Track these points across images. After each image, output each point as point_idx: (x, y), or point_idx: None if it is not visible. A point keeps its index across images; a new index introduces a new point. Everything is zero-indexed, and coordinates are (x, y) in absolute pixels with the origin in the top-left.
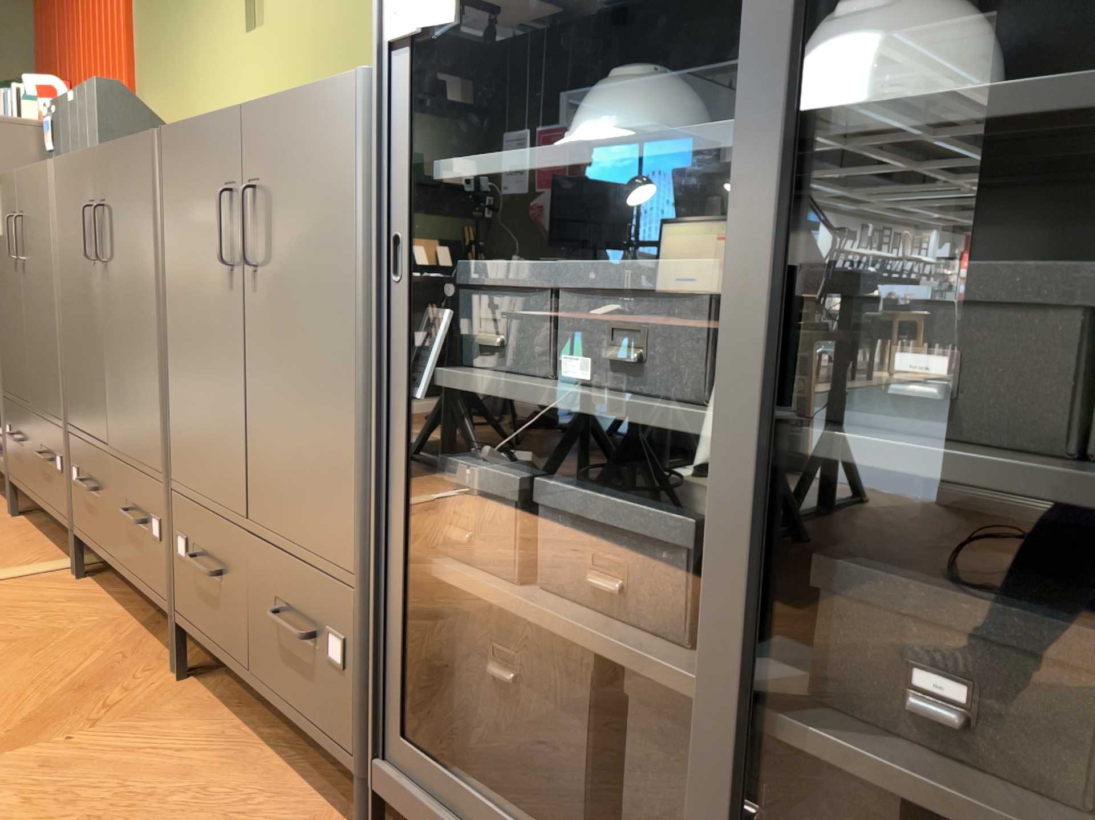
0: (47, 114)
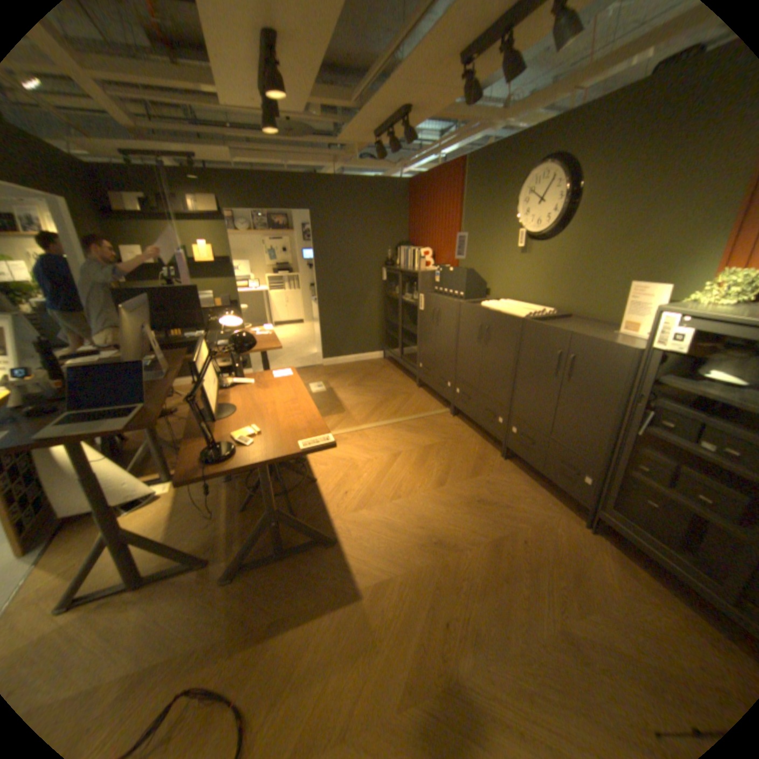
0: (436, 269)
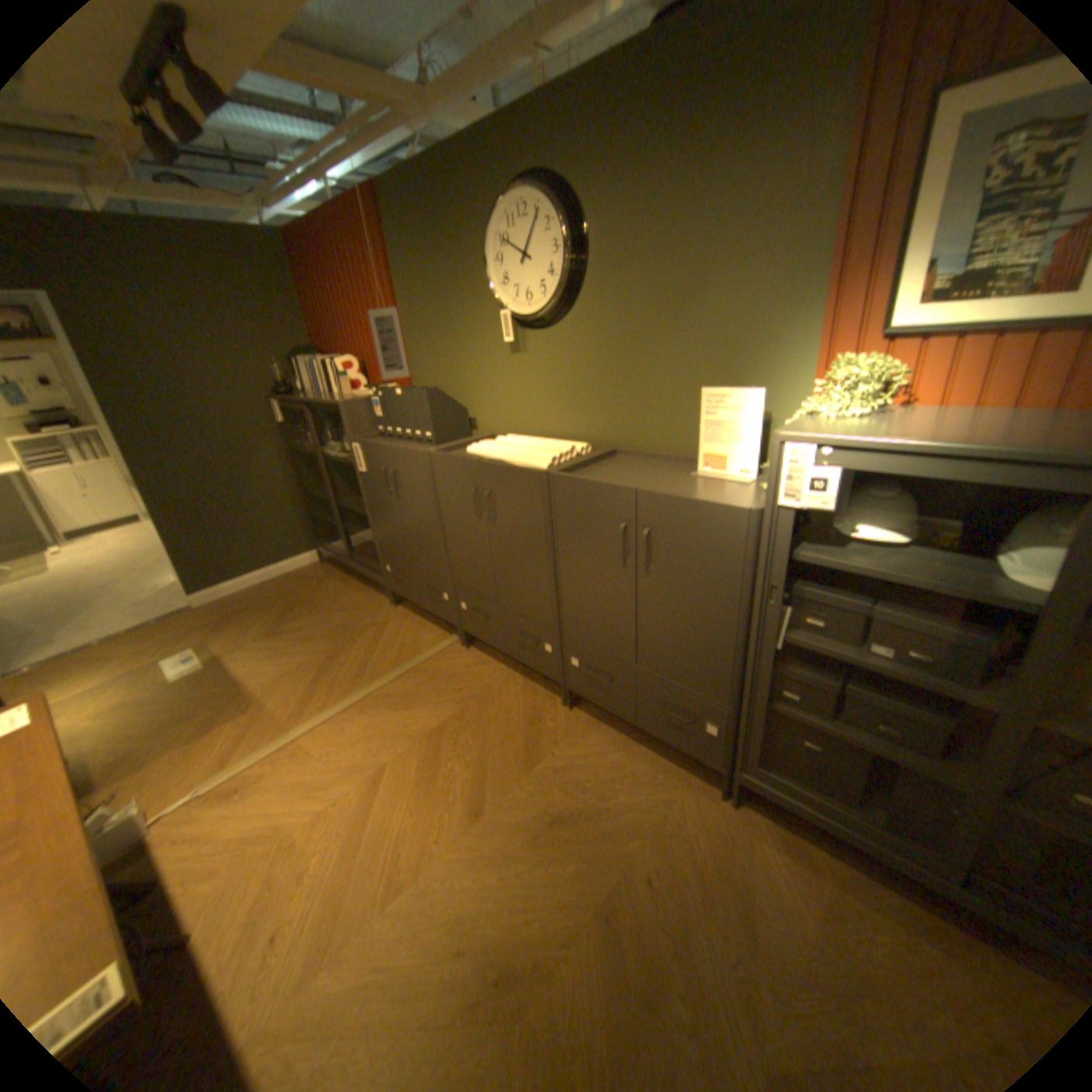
0: (373, 394)
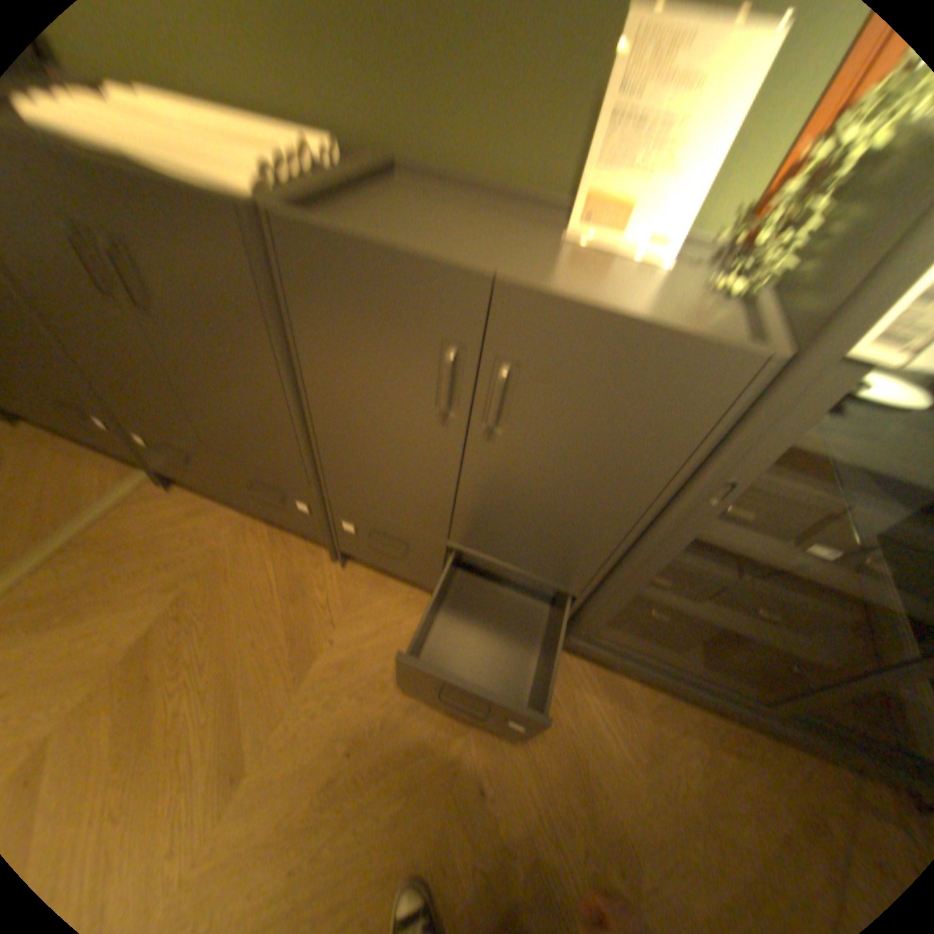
0: None
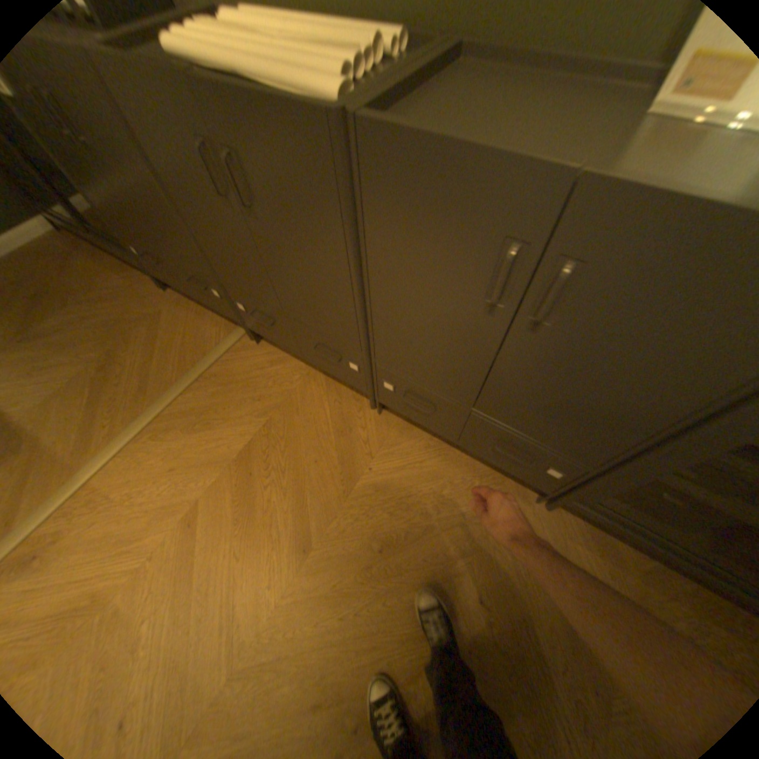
0: None
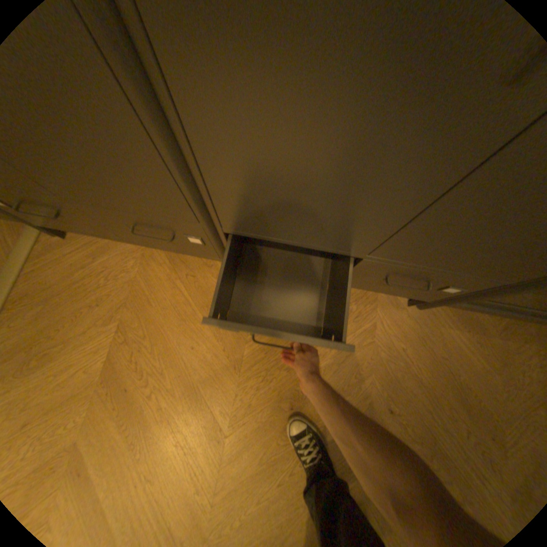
0: None
